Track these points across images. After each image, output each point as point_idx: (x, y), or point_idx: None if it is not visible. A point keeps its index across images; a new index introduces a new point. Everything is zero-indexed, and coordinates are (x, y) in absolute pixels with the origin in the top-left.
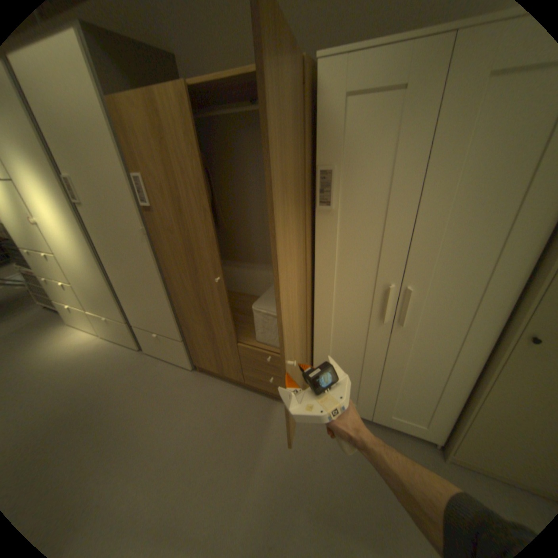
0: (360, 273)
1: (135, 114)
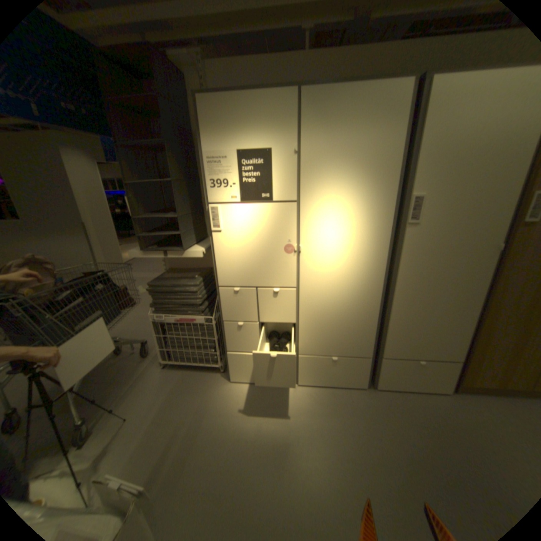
0: None
1: None
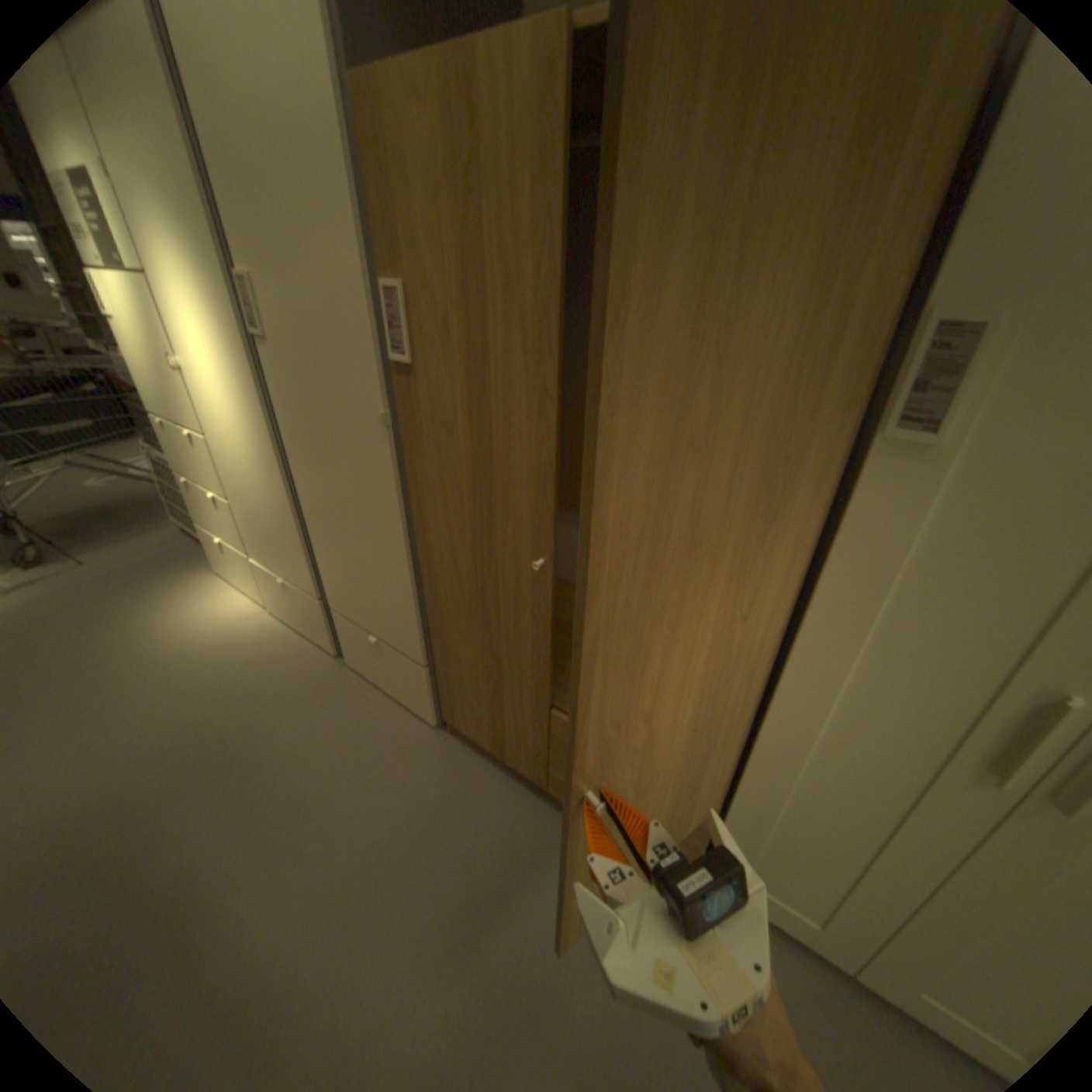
0: (965, 637)
1: (414, 122)
